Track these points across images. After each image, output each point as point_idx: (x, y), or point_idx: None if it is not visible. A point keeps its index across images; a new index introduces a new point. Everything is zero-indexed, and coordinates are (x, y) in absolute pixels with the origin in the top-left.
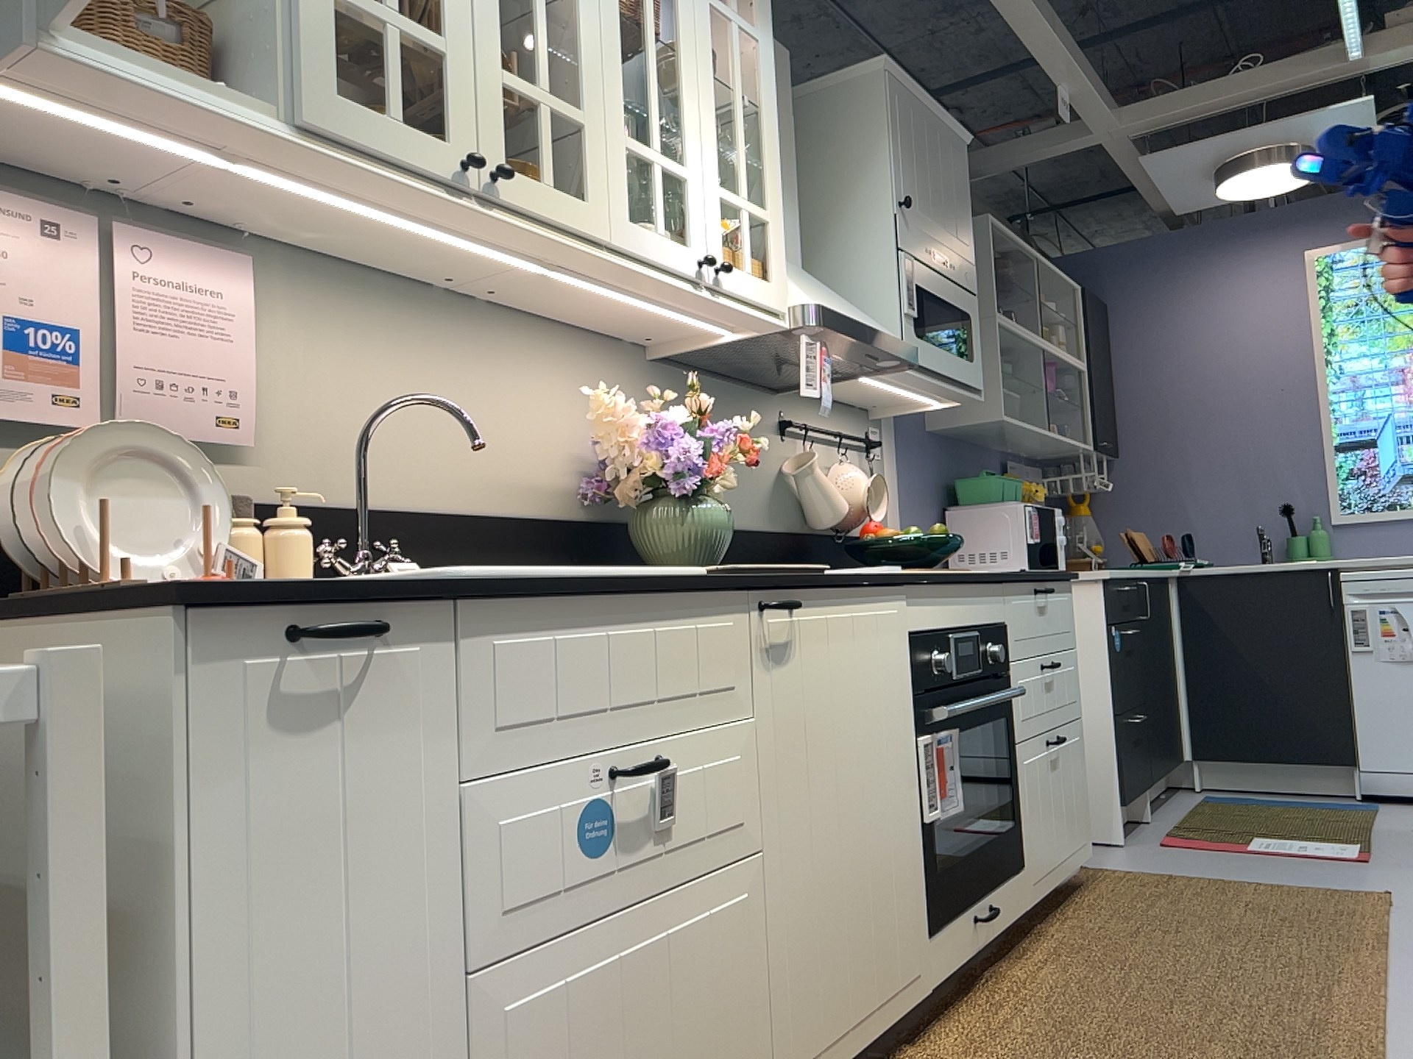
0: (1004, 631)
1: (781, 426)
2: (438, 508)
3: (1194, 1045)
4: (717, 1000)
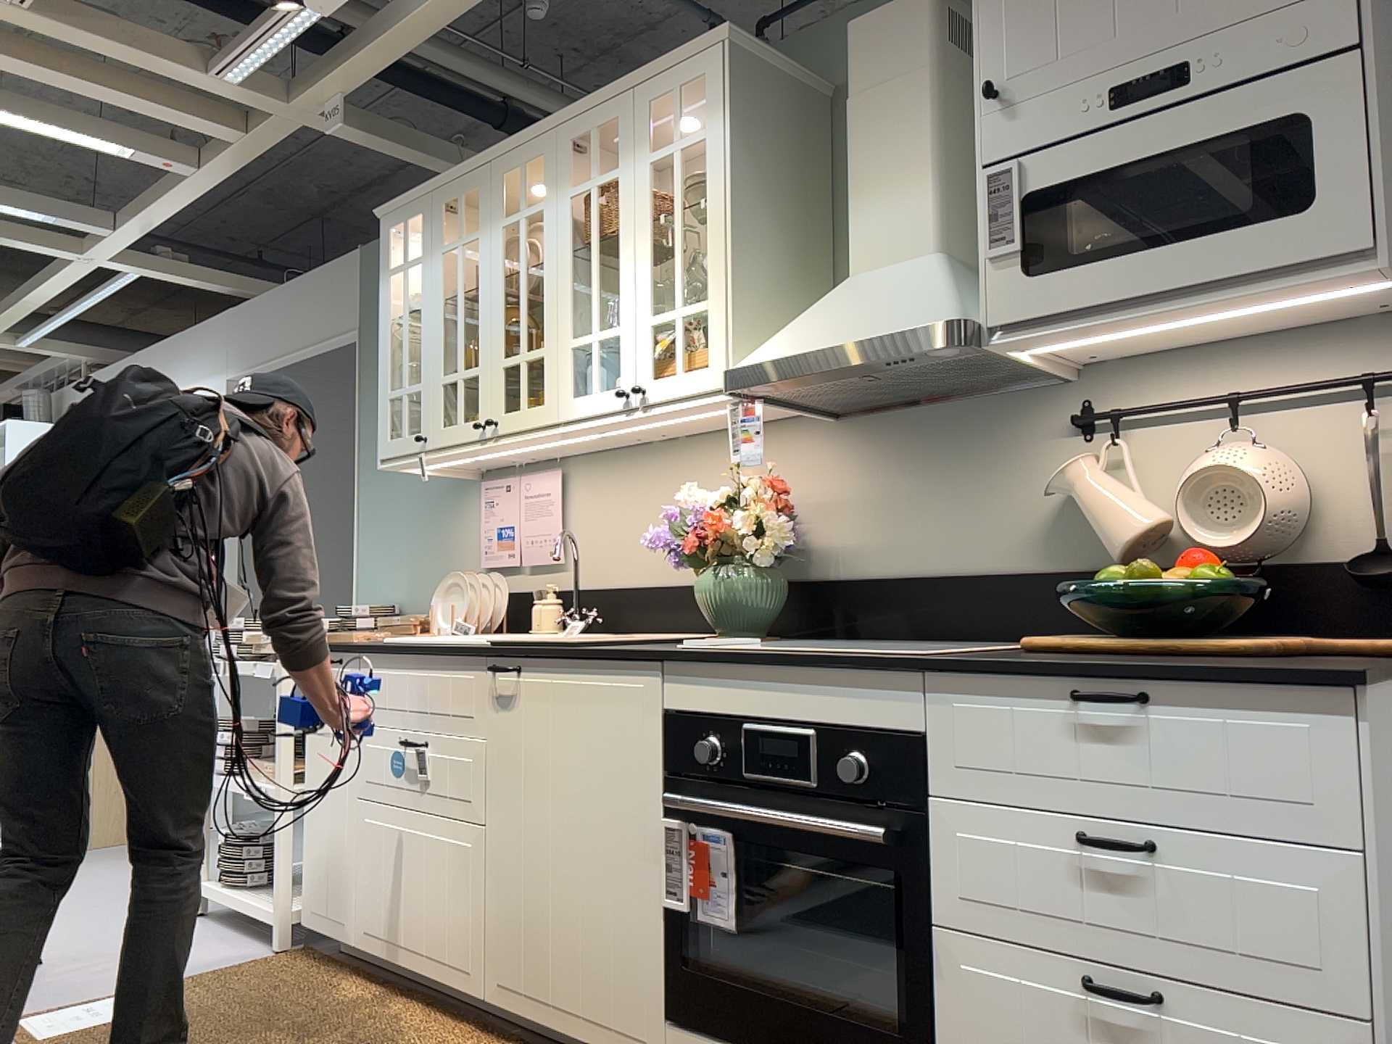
0: (910, 745)
1: (1072, 425)
2: (648, 584)
3: None
4: (448, 890)
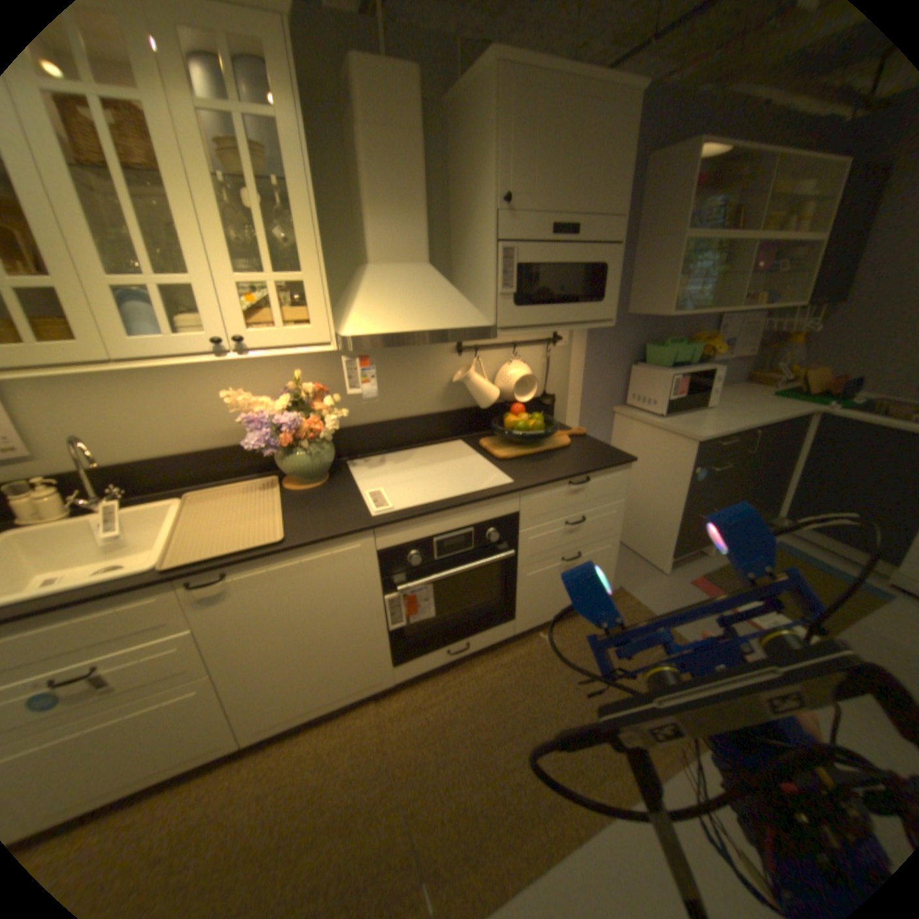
0: (512, 519)
1: (454, 351)
2: (164, 456)
3: (478, 784)
4: (174, 730)
